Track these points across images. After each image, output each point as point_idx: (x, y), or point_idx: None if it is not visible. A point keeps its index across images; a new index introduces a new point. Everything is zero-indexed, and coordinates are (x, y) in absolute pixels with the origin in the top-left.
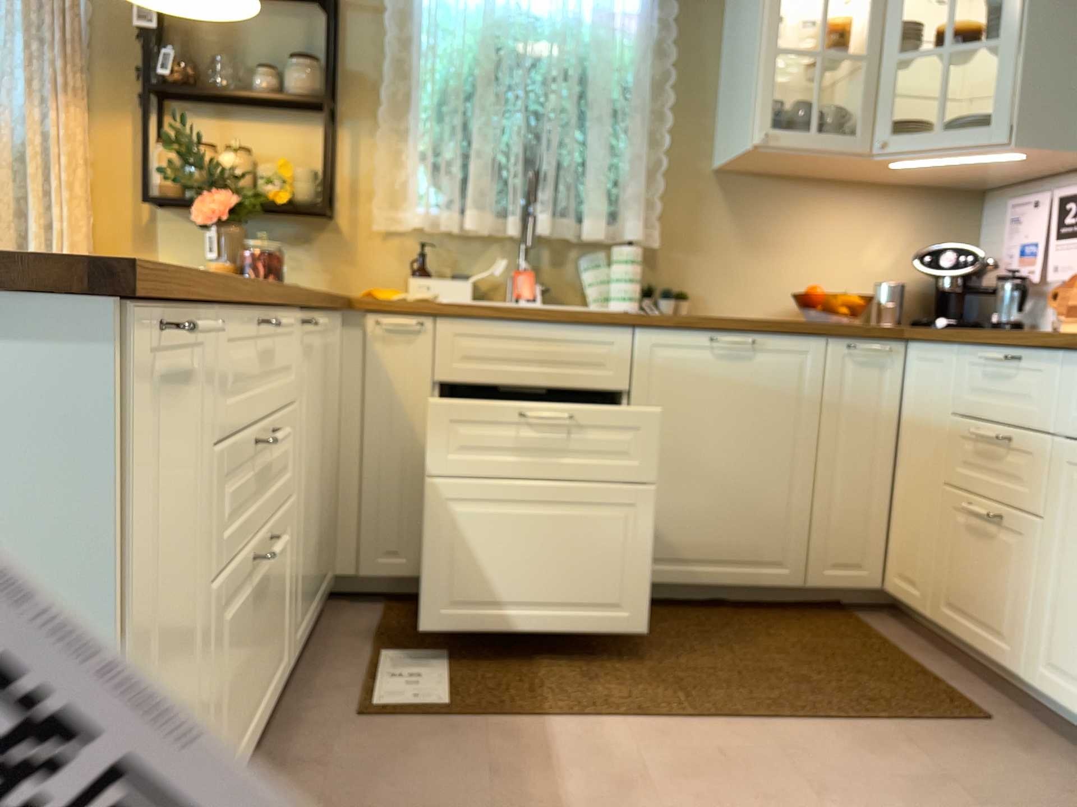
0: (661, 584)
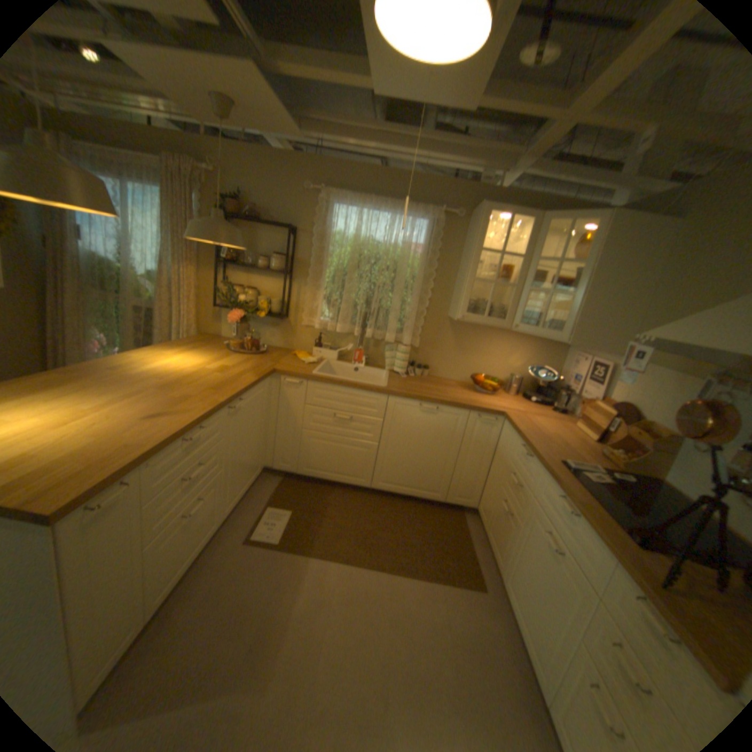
0: (387, 491)
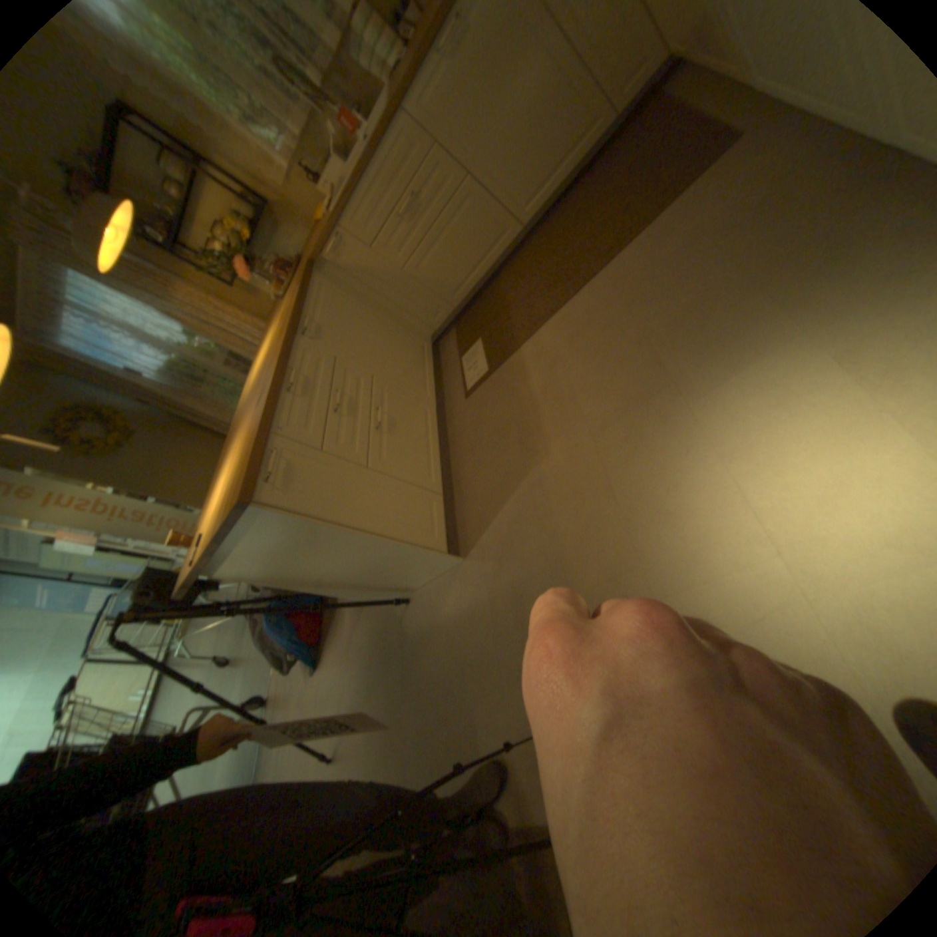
0: (544, 203)
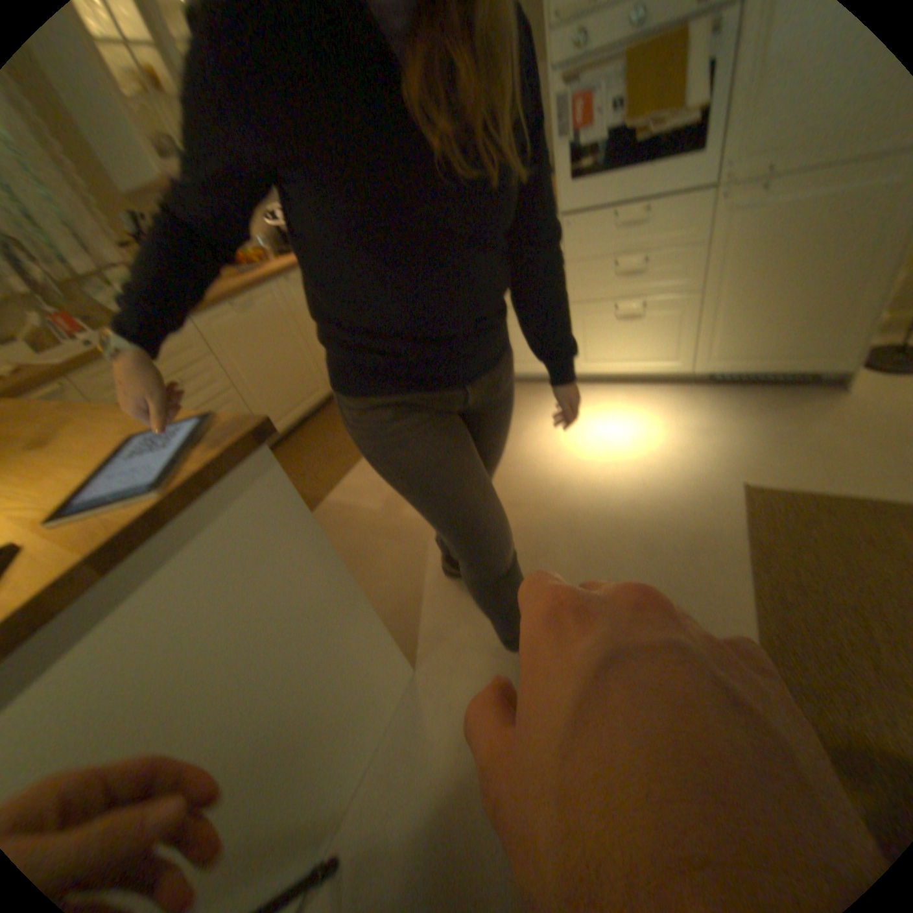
0: (285, 429)
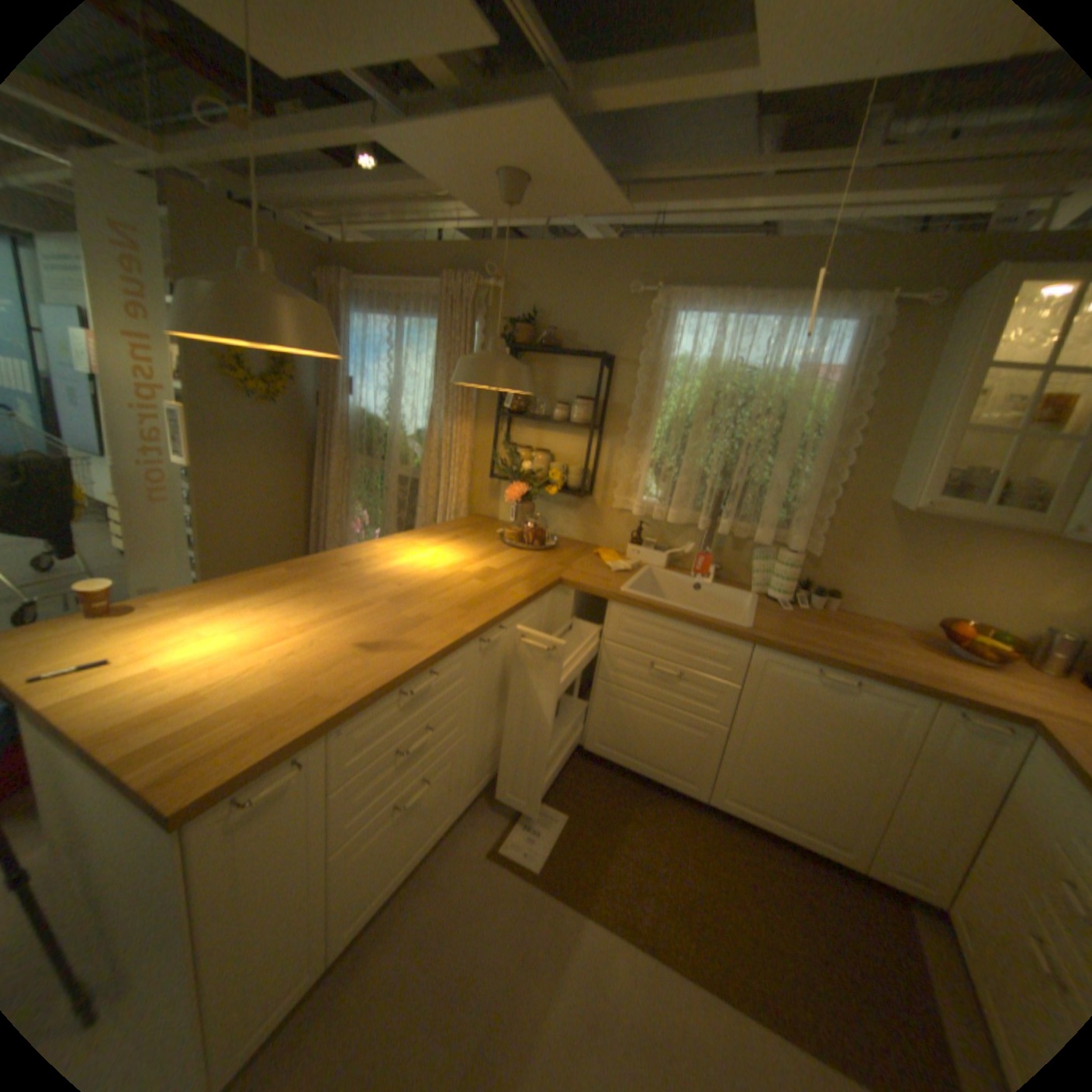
0: (741, 819)
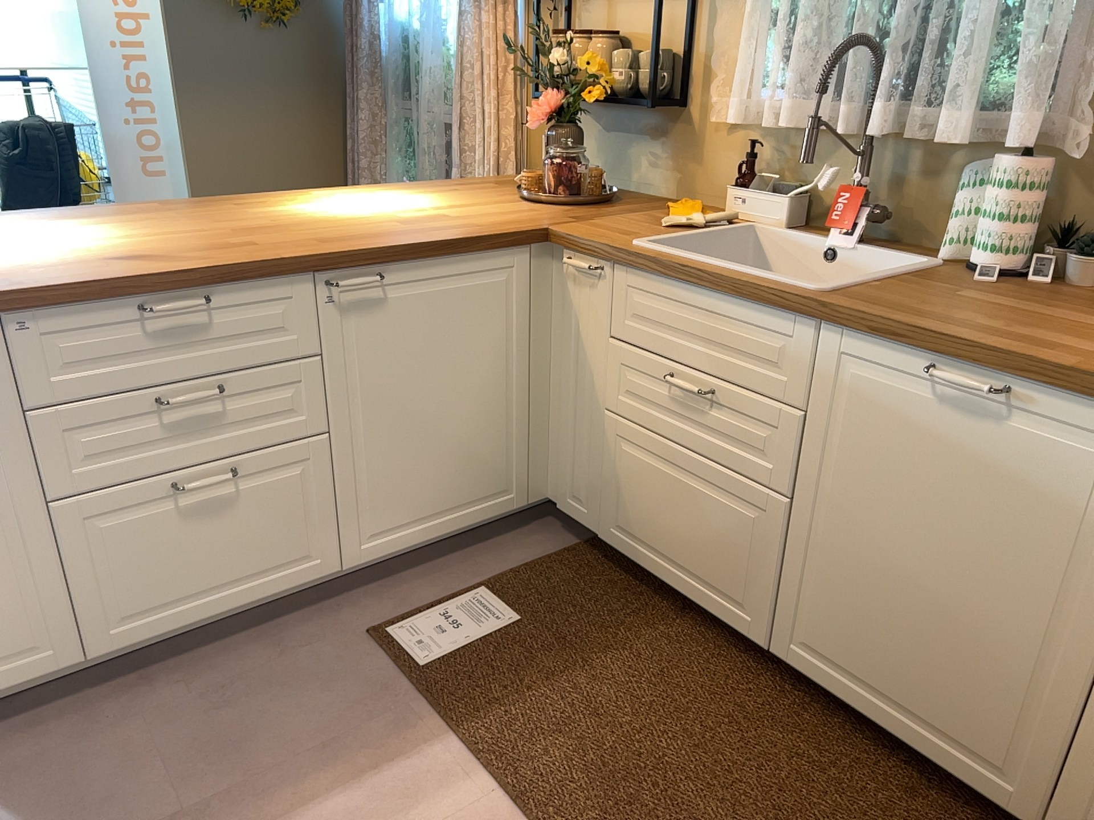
0: (817, 682)
